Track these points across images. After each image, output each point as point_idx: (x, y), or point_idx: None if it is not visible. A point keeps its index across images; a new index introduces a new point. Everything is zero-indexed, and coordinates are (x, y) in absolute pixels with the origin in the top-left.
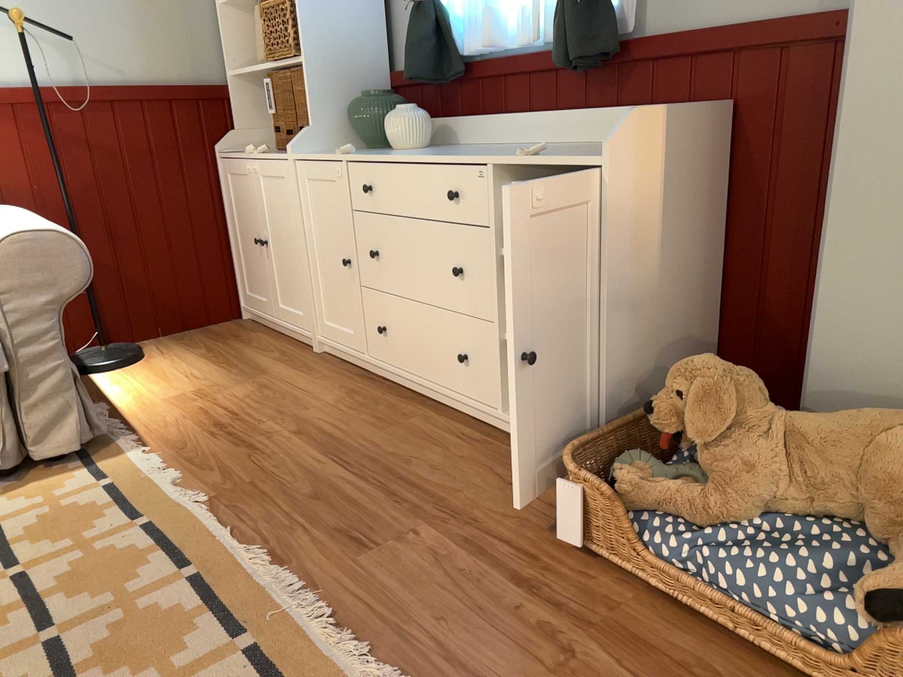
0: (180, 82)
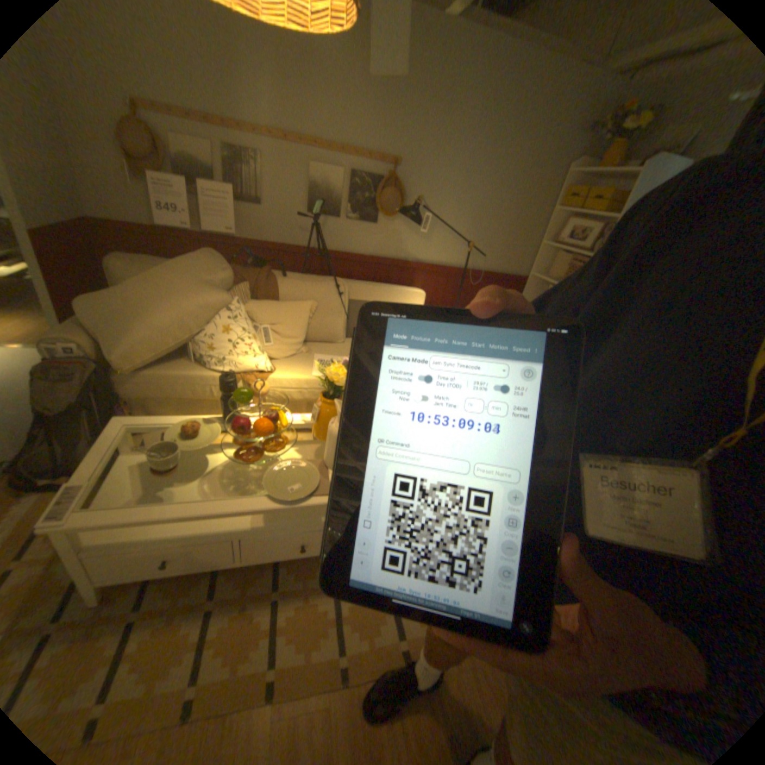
0: (509, 272)
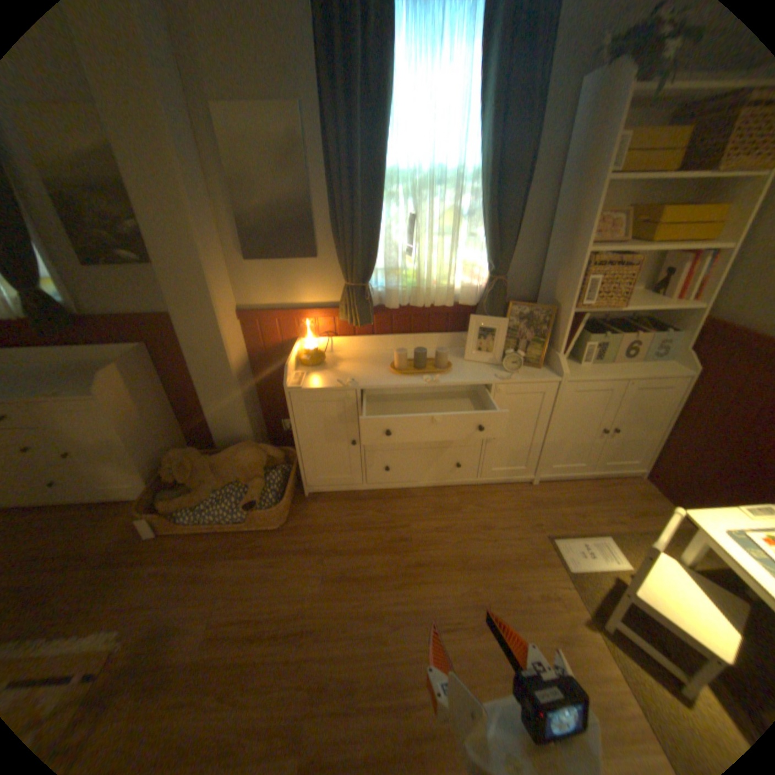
0: None
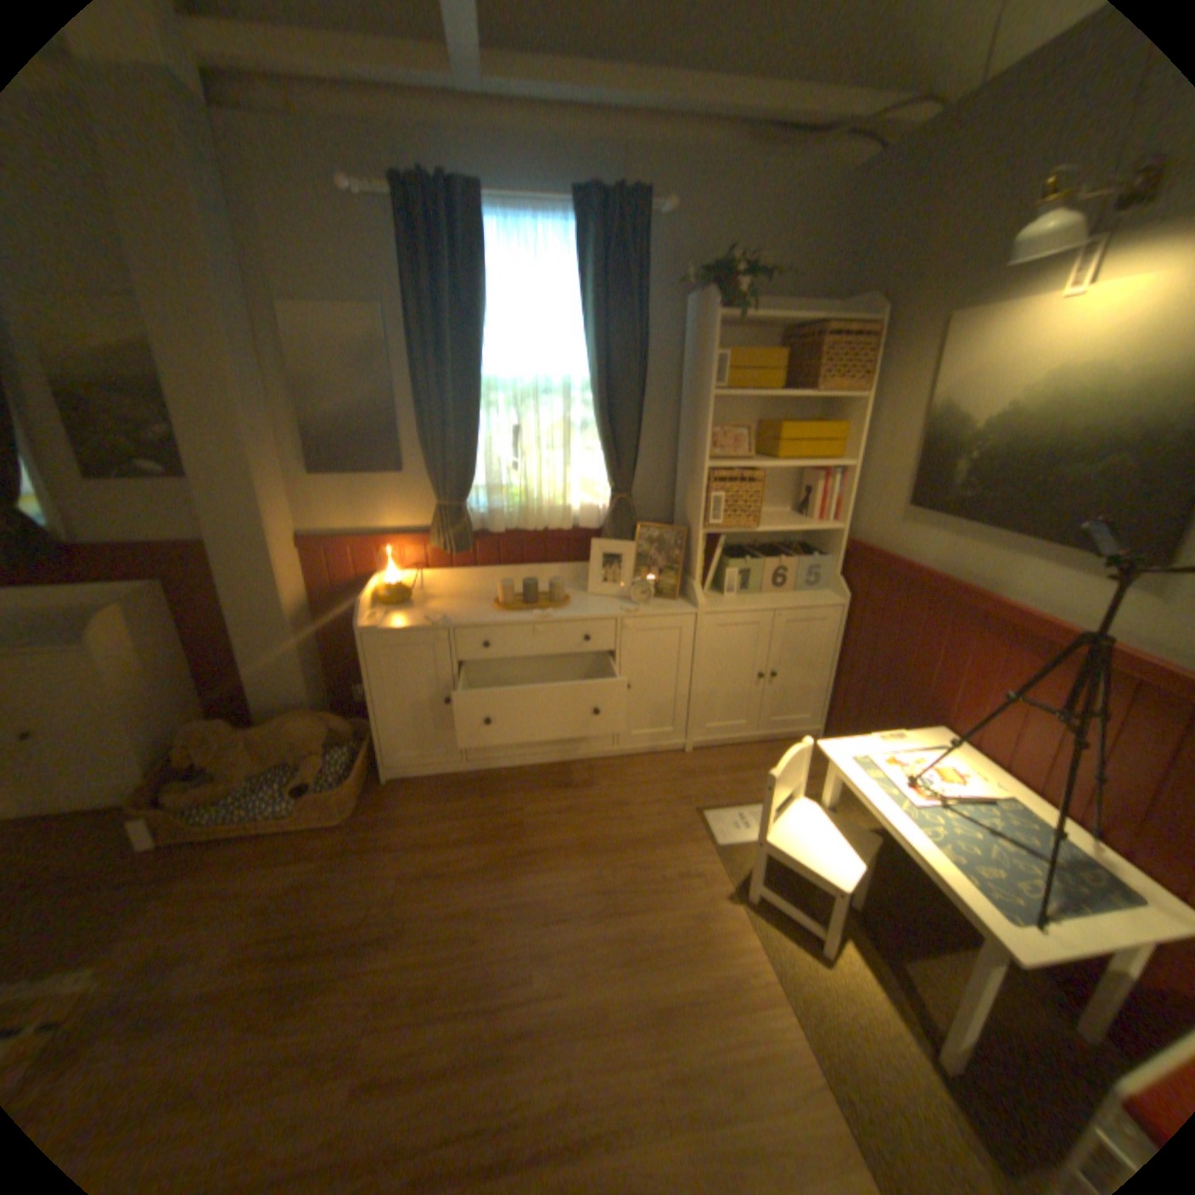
0: None
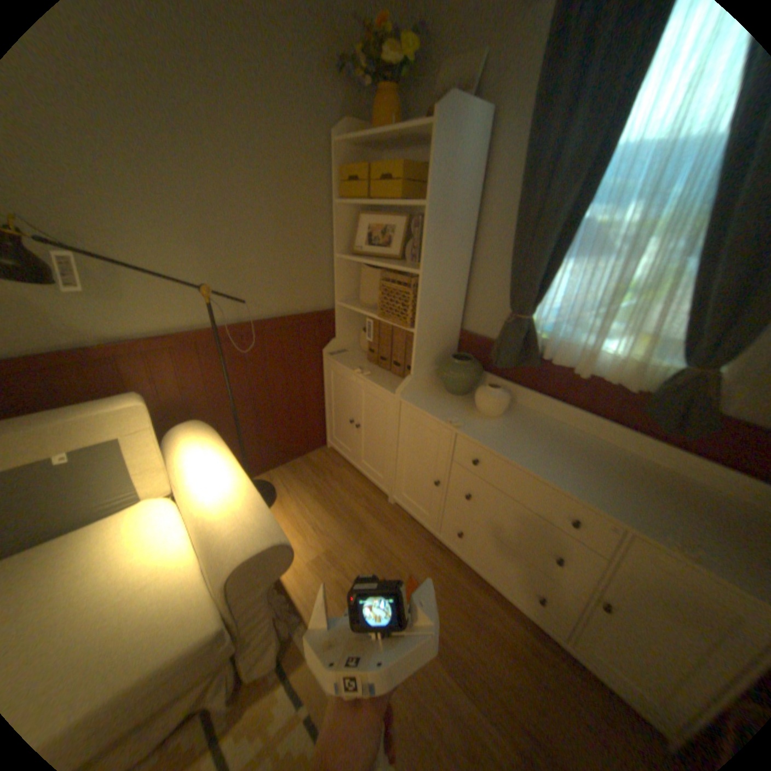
0: (305, 308)
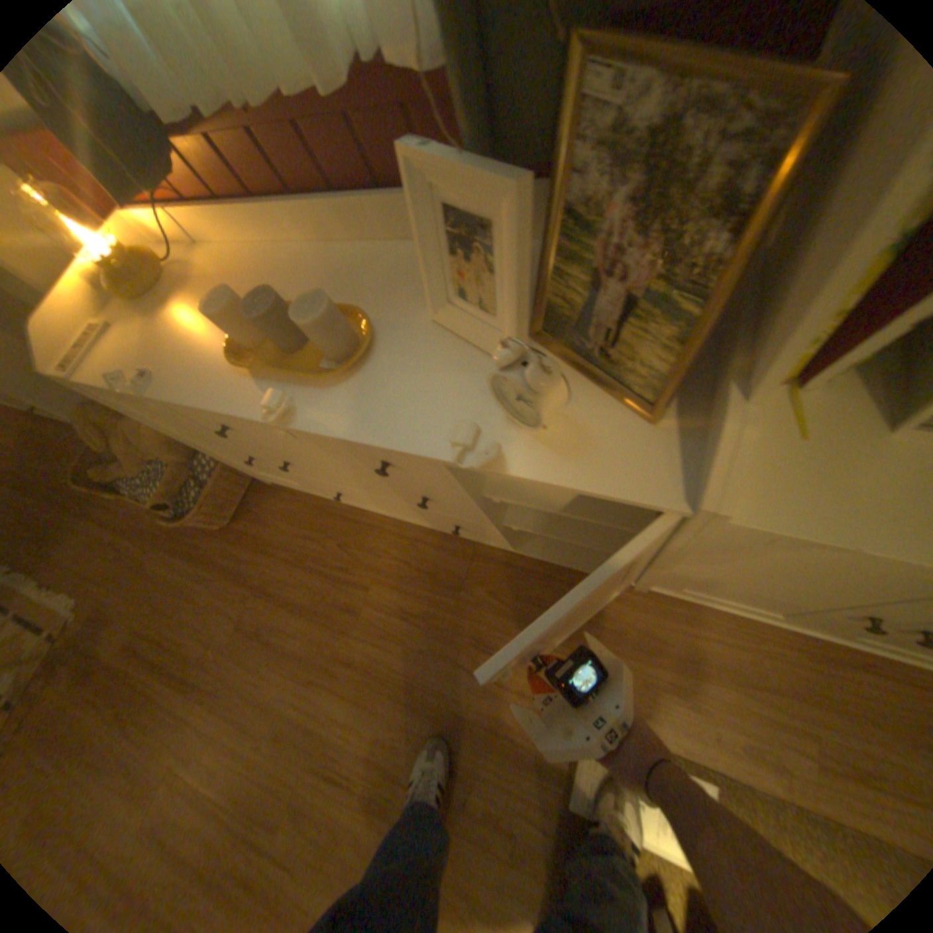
0: None
